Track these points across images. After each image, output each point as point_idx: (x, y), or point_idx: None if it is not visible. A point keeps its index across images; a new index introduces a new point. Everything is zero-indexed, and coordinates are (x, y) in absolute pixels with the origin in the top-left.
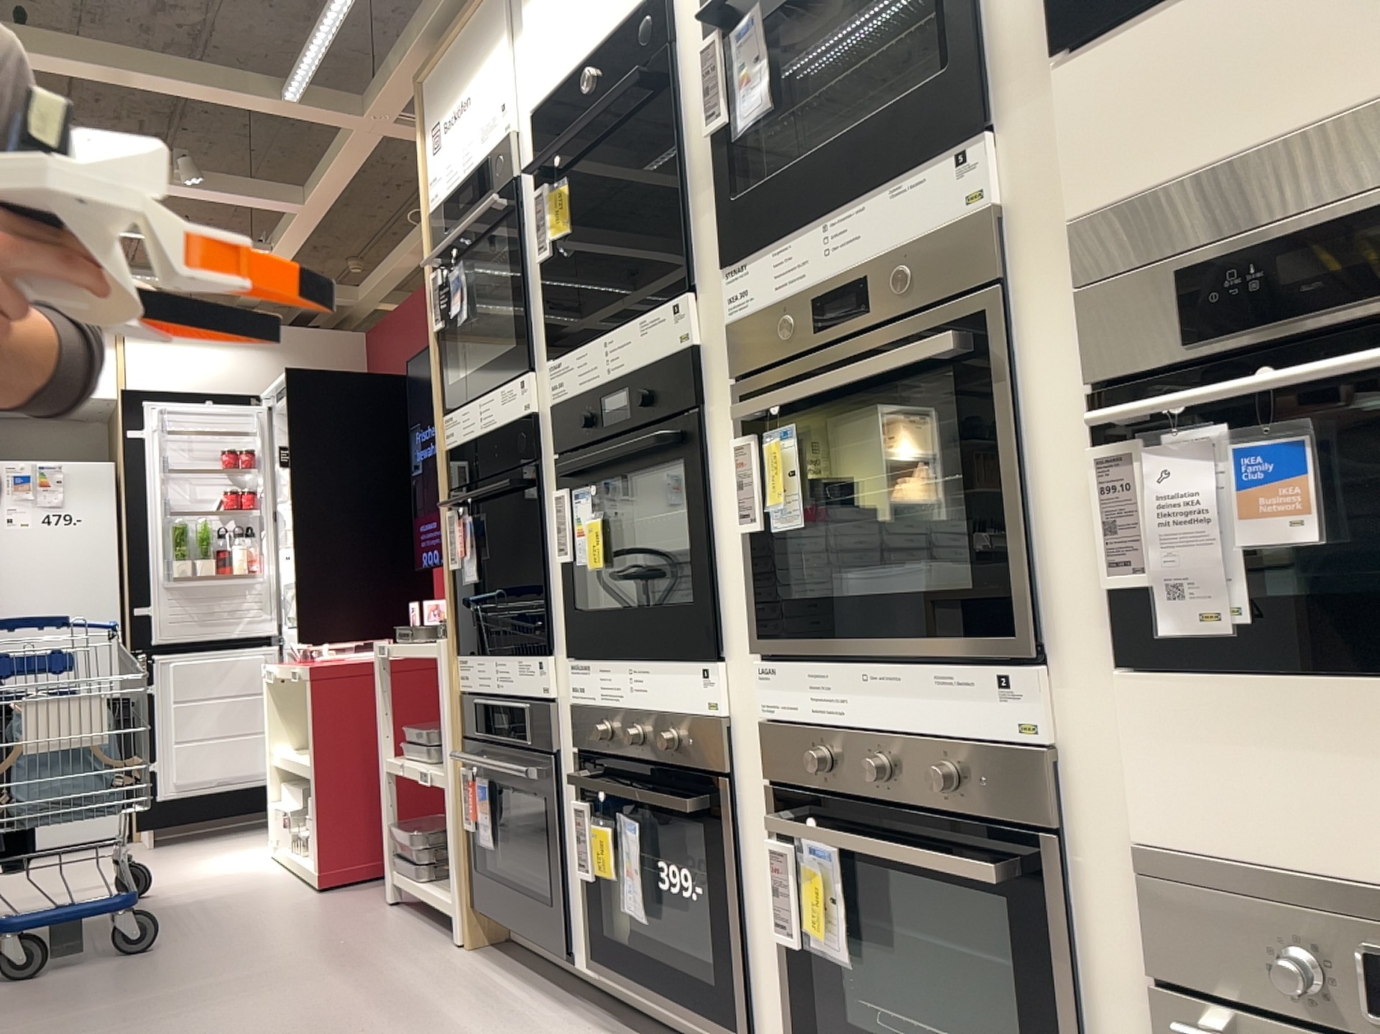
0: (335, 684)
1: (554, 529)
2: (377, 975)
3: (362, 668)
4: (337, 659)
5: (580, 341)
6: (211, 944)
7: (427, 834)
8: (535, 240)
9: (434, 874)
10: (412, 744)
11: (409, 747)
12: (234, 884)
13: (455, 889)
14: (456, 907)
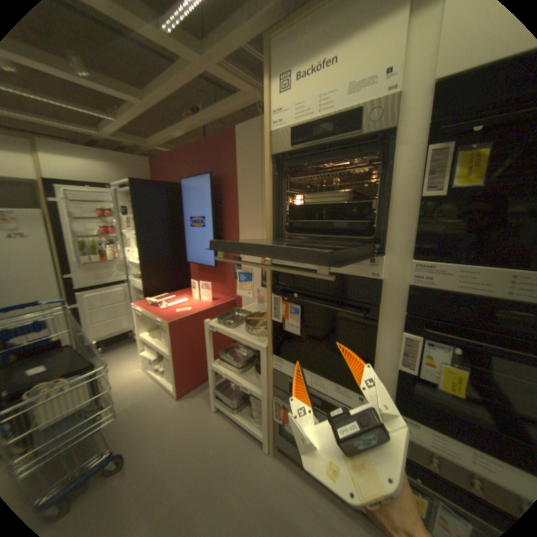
0: (179, 327)
1: (390, 344)
2: (248, 489)
3: (188, 318)
4: (171, 309)
5: (459, 256)
6: (150, 458)
7: (238, 399)
8: (409, 174)
9: (238, 409)
10: (227, 363)
11: (222, 360)
12: (137, 395)
13: (267, 437)
14: (267, 442)
